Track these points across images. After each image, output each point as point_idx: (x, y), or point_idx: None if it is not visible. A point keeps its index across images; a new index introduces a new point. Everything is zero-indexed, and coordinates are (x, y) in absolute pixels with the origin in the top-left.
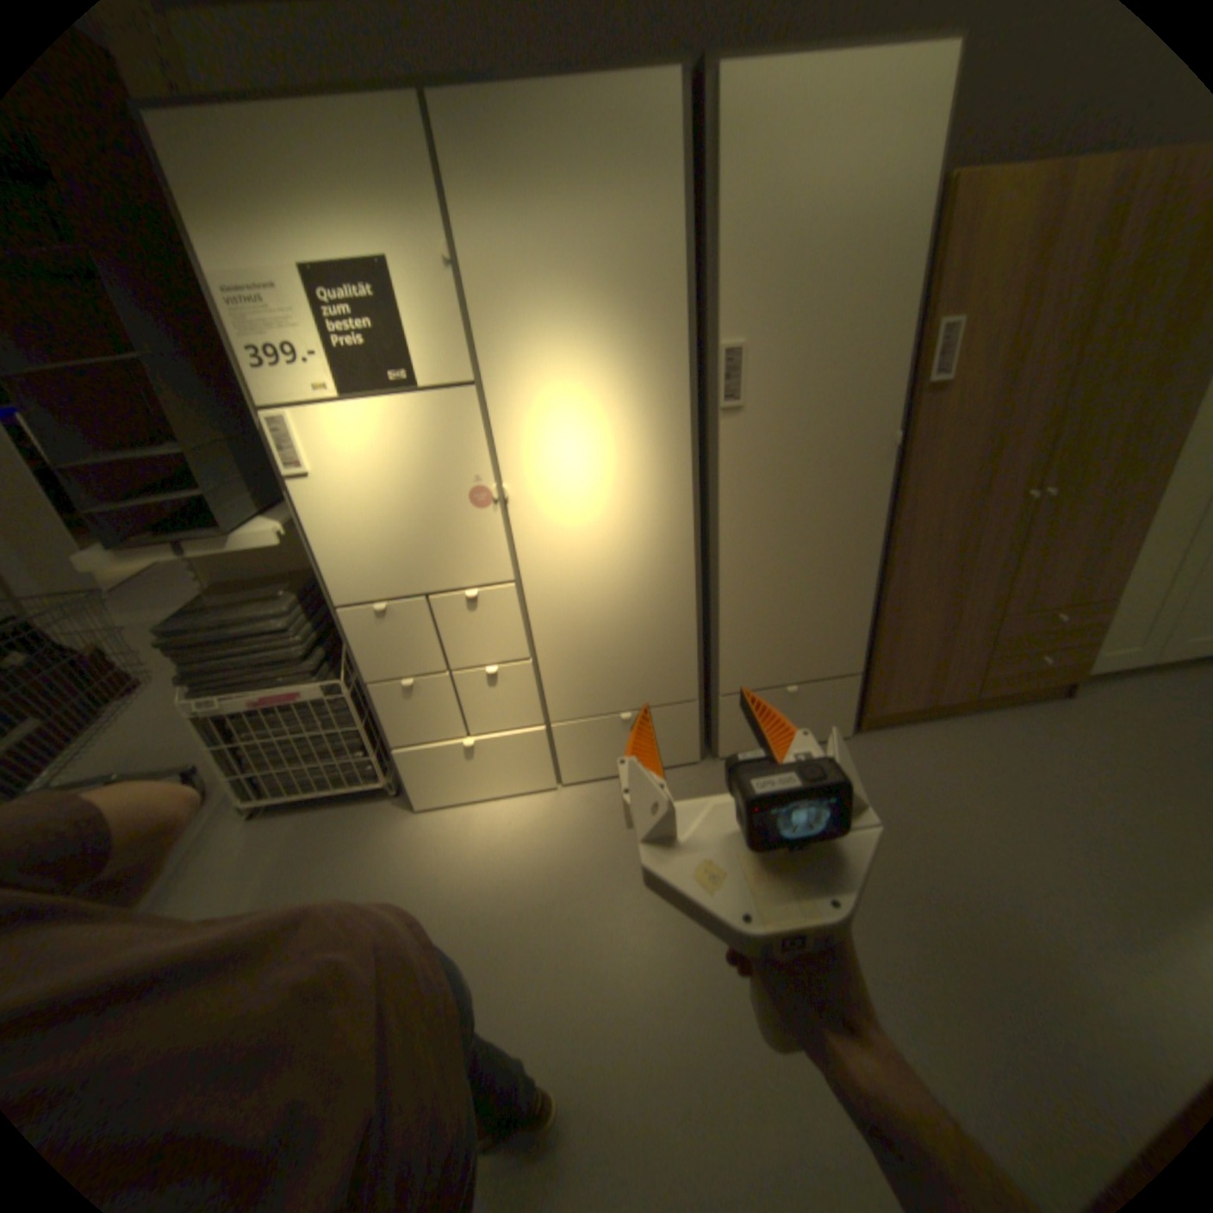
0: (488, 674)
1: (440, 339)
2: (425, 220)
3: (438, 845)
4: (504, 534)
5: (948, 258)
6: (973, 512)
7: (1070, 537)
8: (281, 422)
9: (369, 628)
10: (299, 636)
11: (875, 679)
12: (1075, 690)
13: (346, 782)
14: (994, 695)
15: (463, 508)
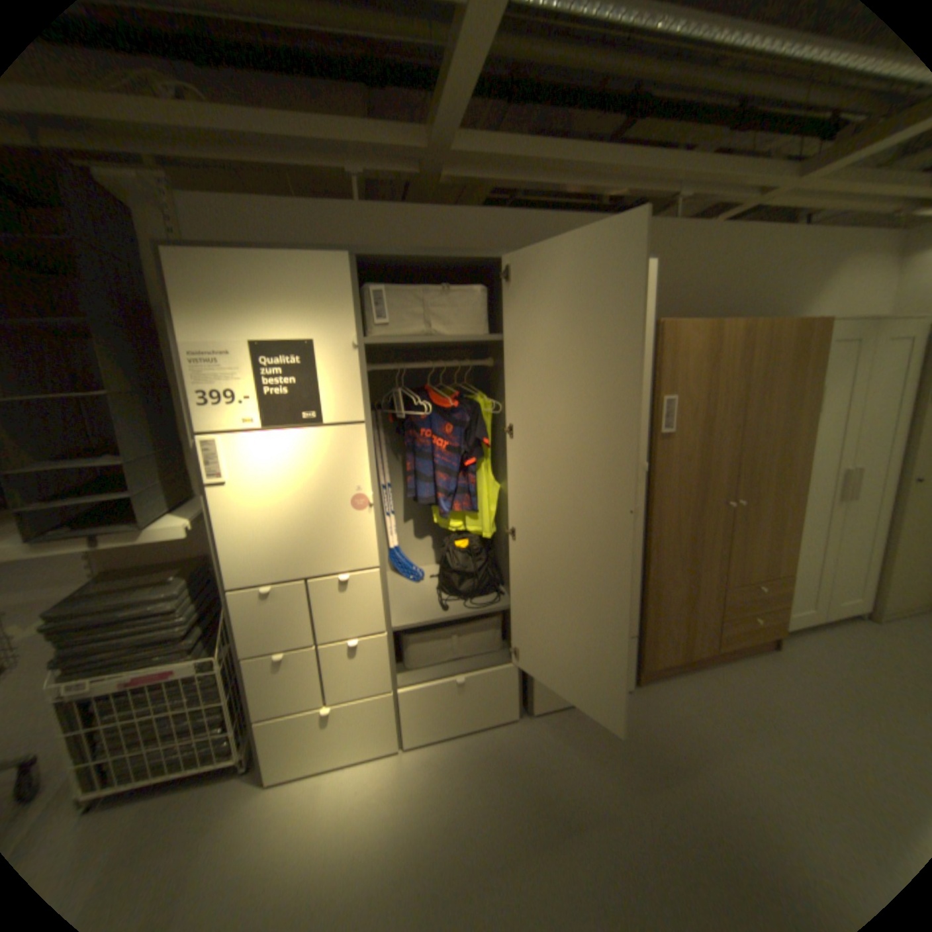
0: (349, 647)
1: (344, 392)
2: (344, 321)
3: (286, 823)
4: (375, 530)
5: (664, 364)
6: (697, 516)
7: (759, 533)
8: (213, 443)
9: (252, 608)
10: (184, 616)
11: (647, 640)
12: (780, 645)
13: (198, 761)
14: (729, 651)
15: (345, 510)
